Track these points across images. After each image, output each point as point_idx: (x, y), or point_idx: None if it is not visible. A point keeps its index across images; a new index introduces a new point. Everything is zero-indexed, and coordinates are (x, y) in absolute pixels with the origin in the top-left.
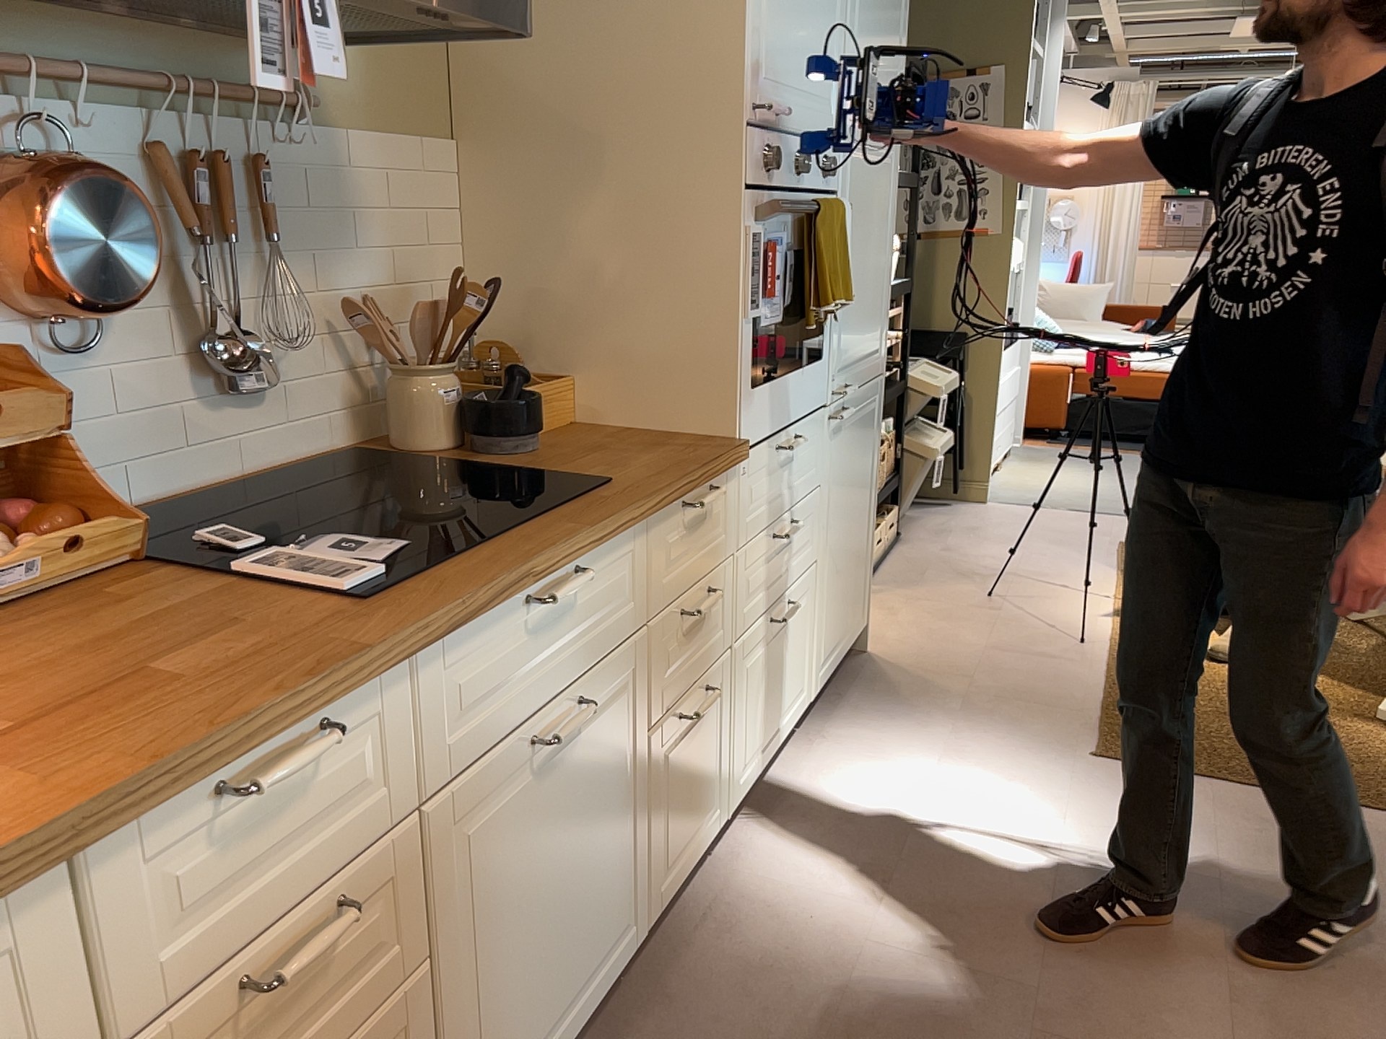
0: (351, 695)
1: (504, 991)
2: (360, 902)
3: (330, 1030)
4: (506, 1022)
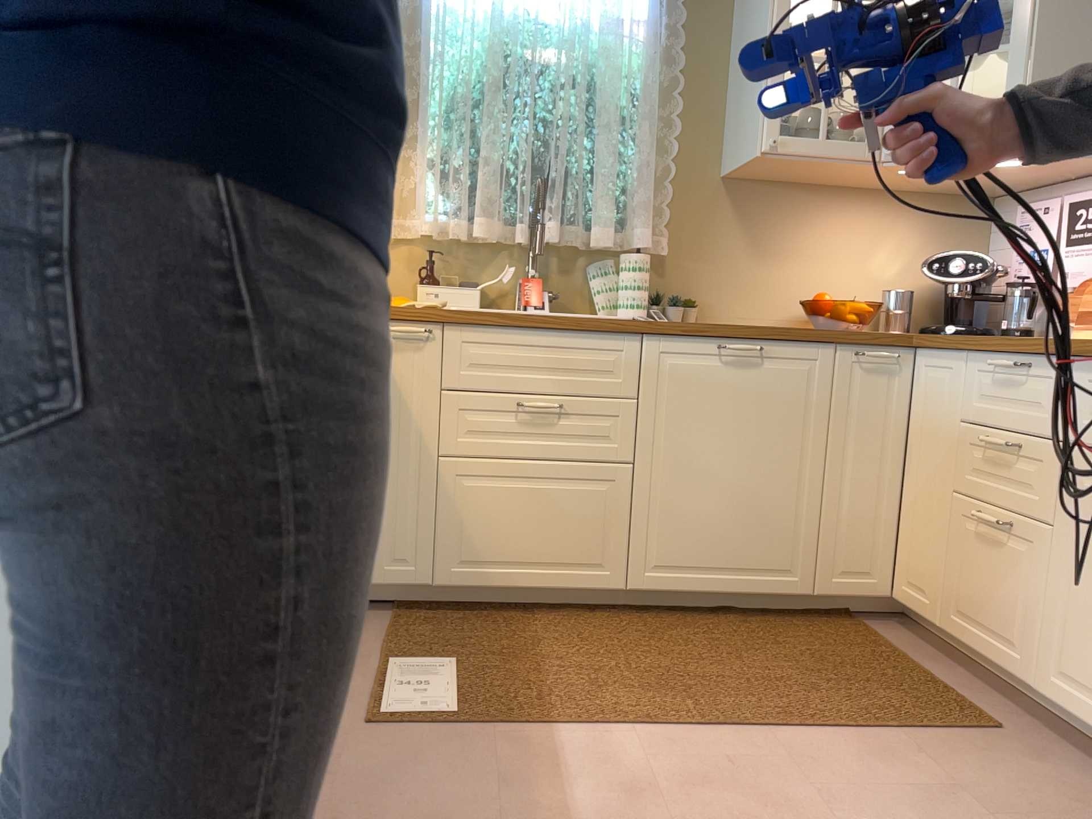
0: (1033, 356)
1: (1090, 622)
2: (1014, 446)
3: (1007, 499)
4: (1088, 644)
